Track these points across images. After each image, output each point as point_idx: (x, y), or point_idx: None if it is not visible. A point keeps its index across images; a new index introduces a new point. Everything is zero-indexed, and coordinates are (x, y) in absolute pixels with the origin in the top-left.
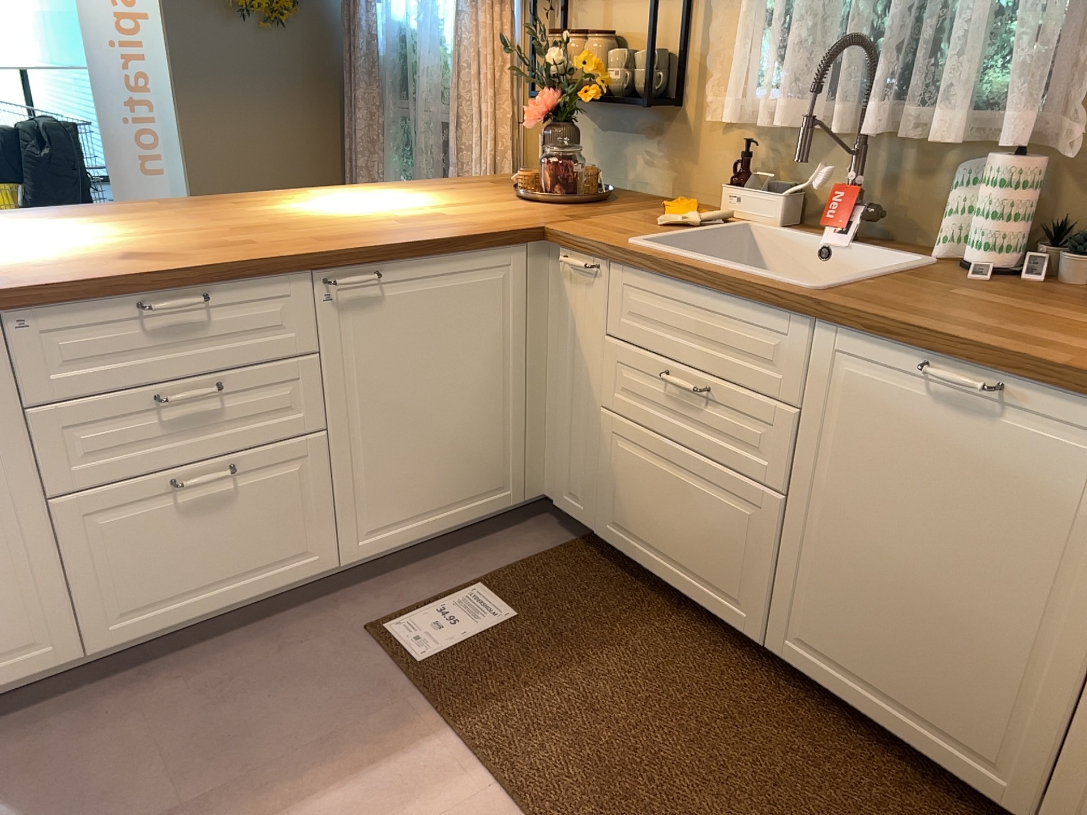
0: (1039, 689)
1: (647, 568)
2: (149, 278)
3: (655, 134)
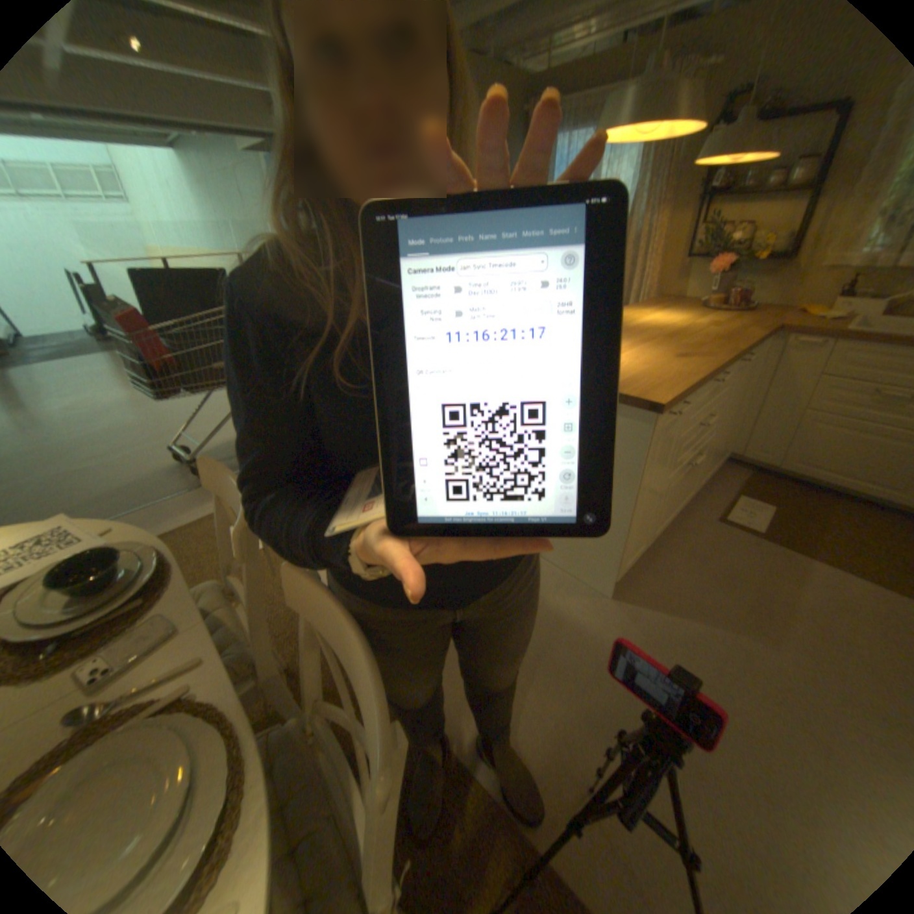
0: None
1: (824, 481)
2: (721, 366)
3: (770, 272)
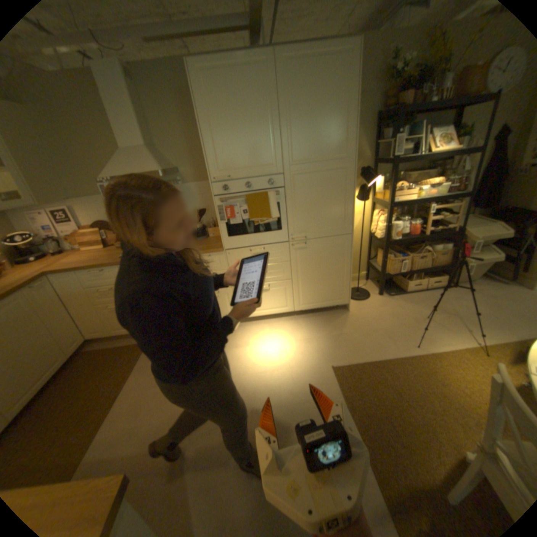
0: (49, 341)
1: None
2: None
3: None
